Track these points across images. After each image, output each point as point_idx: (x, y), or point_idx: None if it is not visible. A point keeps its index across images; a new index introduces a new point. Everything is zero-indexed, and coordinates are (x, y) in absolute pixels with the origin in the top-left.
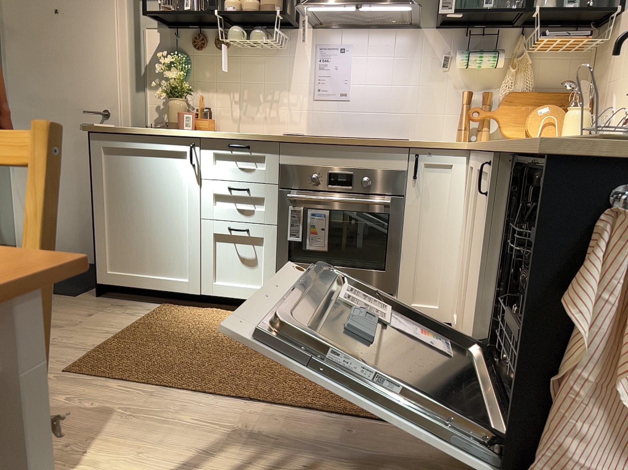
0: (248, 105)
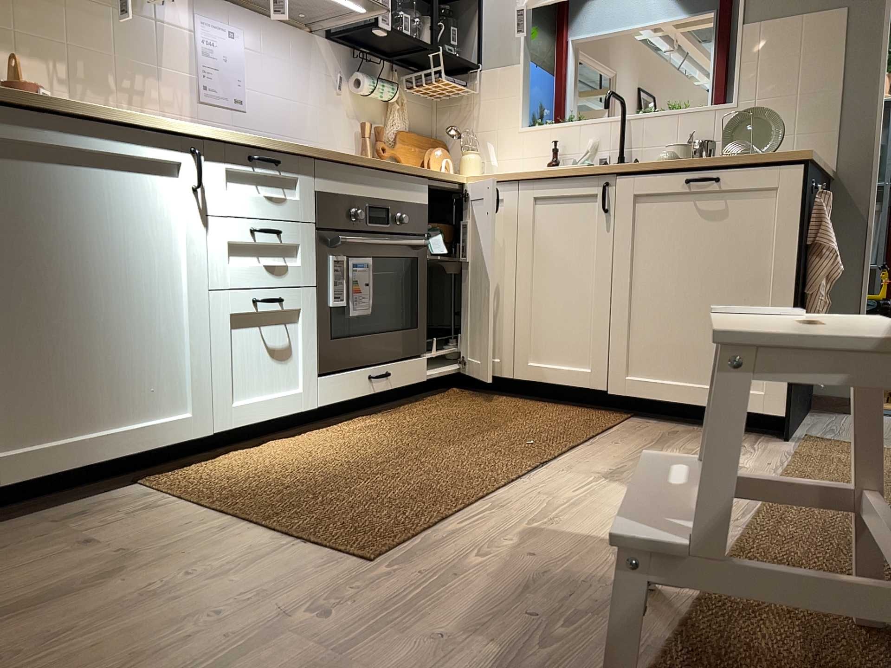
0: (93, 96)
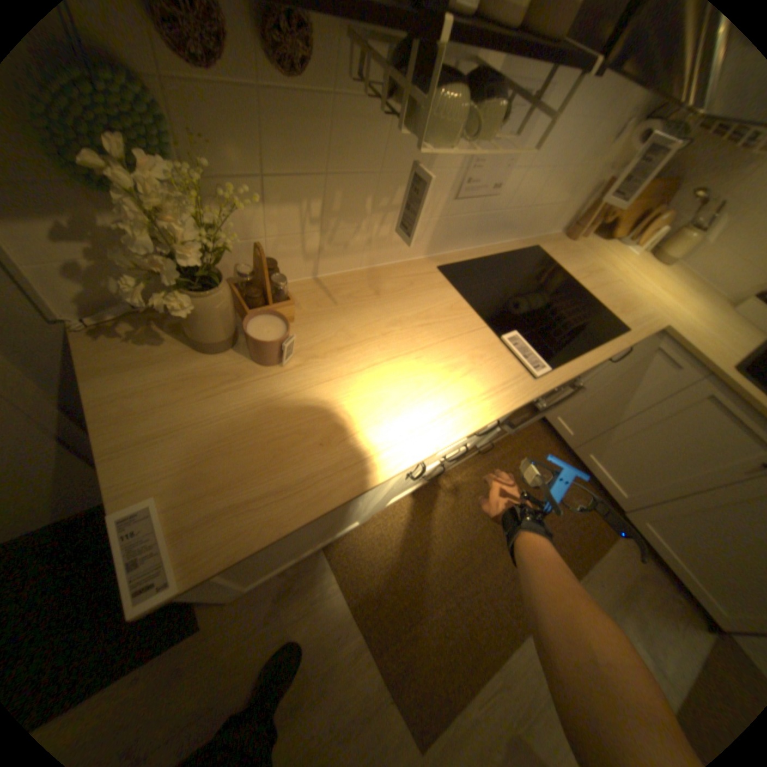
0: (343, 223)
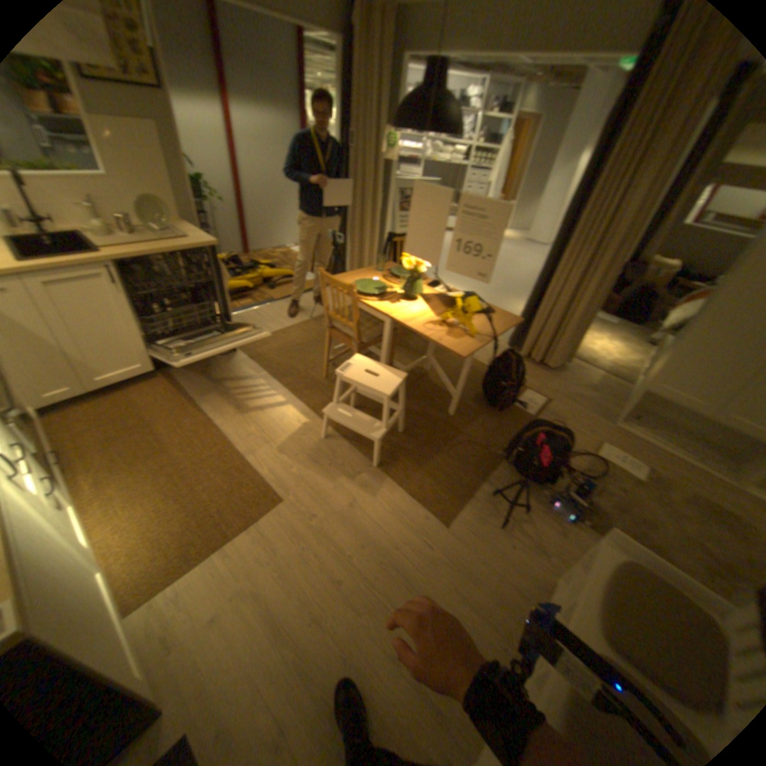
0: None
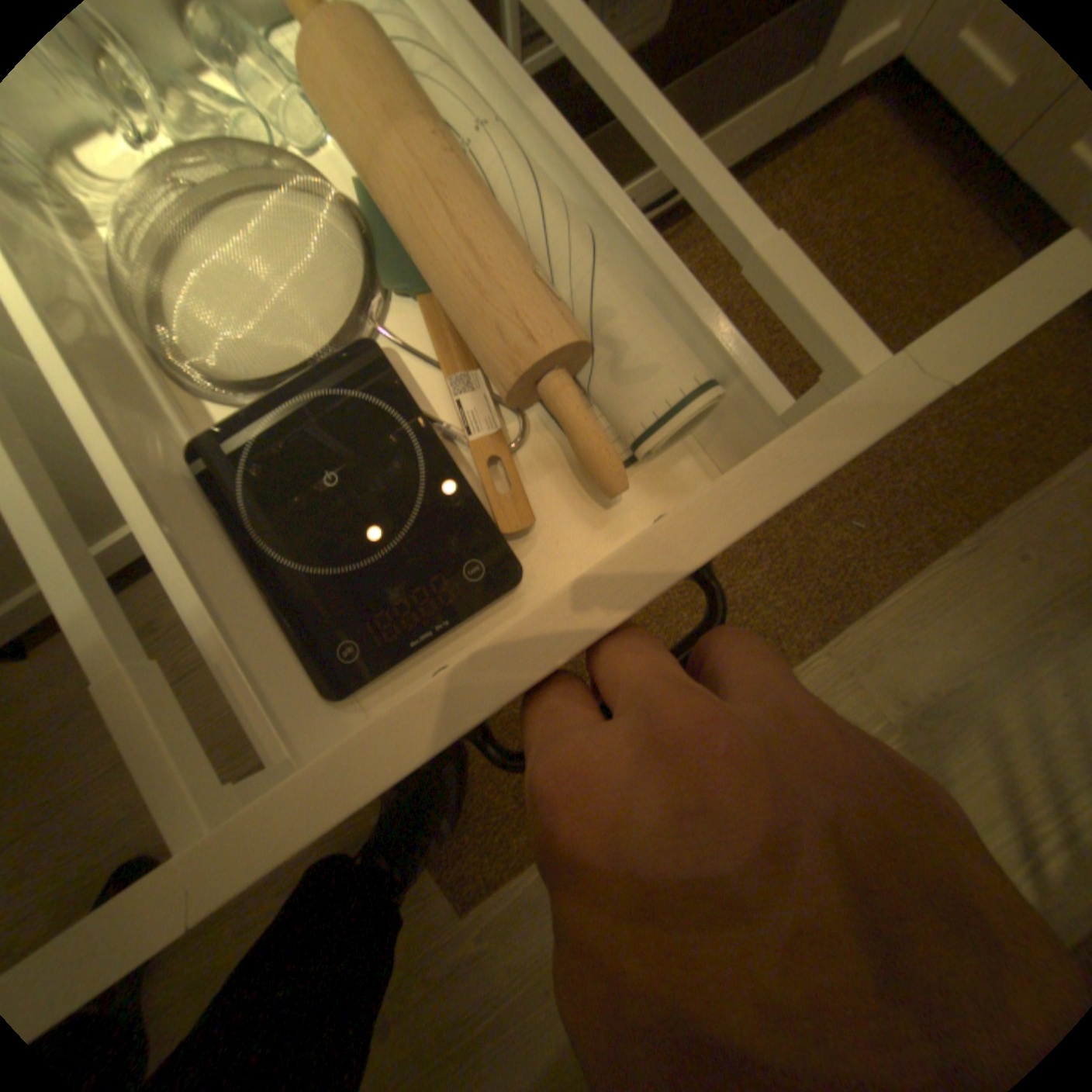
0: None
